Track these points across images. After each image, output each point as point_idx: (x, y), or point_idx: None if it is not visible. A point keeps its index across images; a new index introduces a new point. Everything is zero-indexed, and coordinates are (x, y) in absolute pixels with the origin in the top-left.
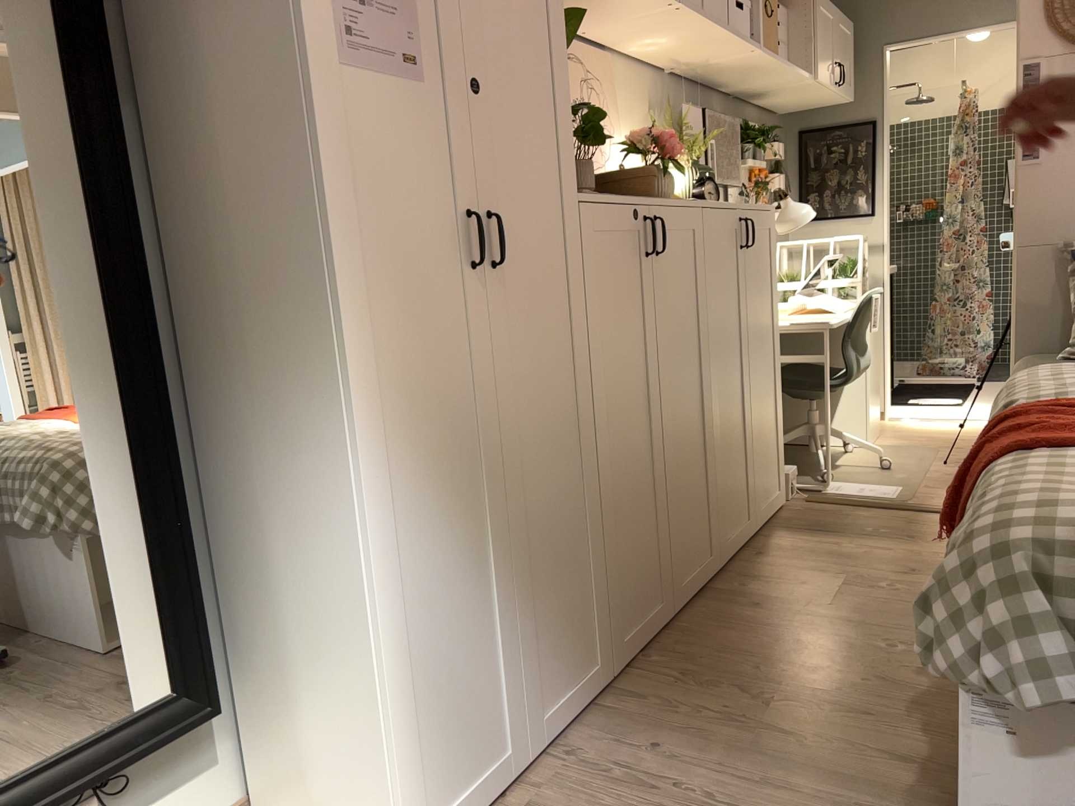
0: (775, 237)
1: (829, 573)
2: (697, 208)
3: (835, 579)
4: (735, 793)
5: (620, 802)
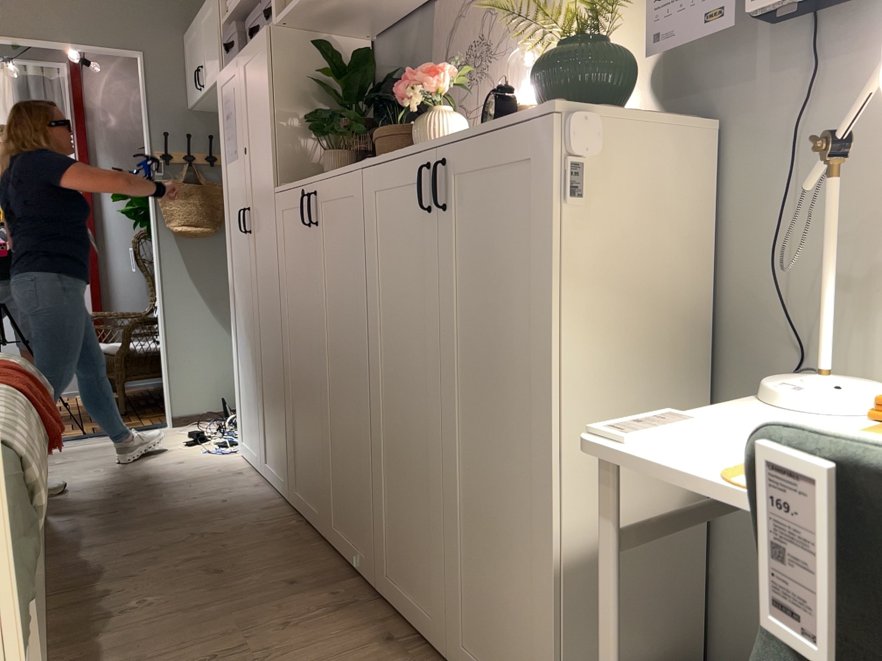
0: (553, 178)
1: (279, 659)
2: (353, 173)
3: (263, 654)
4: (167, 509)
5: (212, 489)
